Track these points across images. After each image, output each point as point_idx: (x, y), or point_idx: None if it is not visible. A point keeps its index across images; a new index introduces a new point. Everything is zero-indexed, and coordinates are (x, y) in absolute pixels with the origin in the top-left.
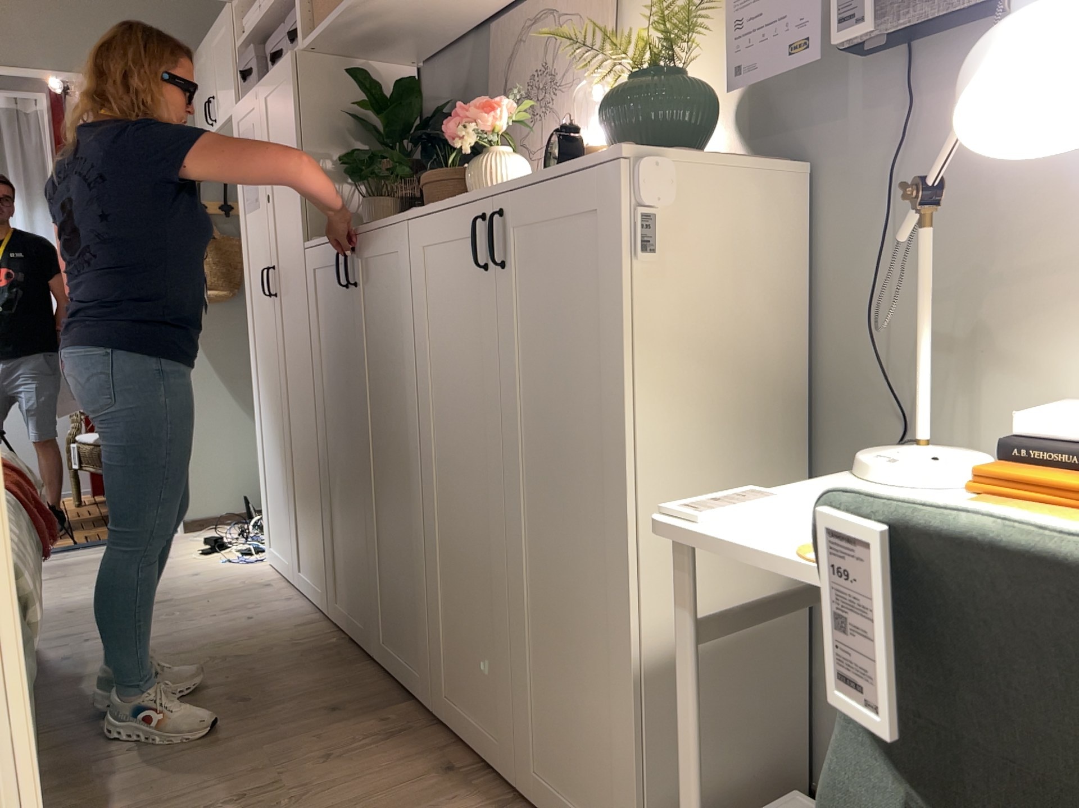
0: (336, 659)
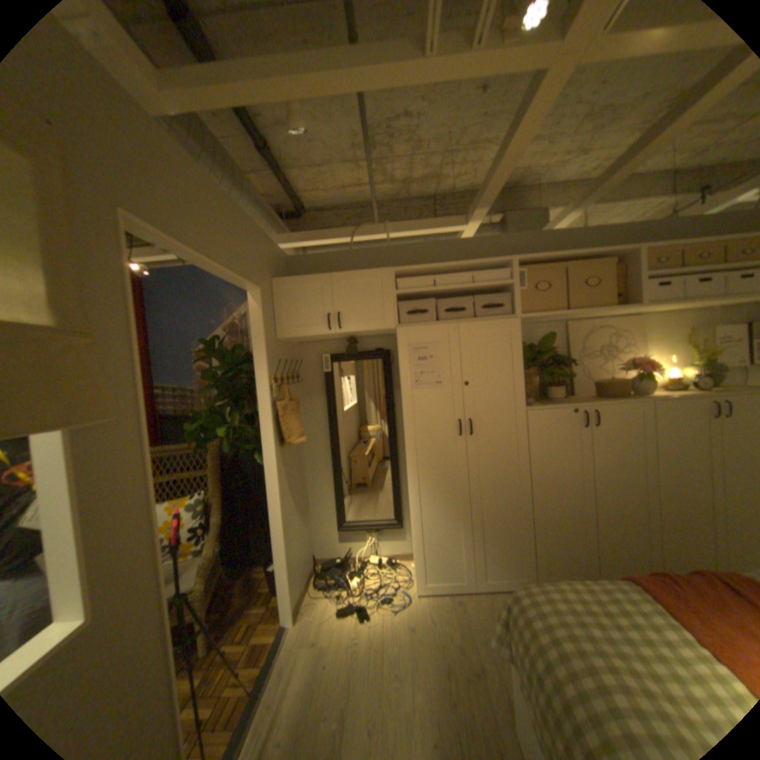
0: None
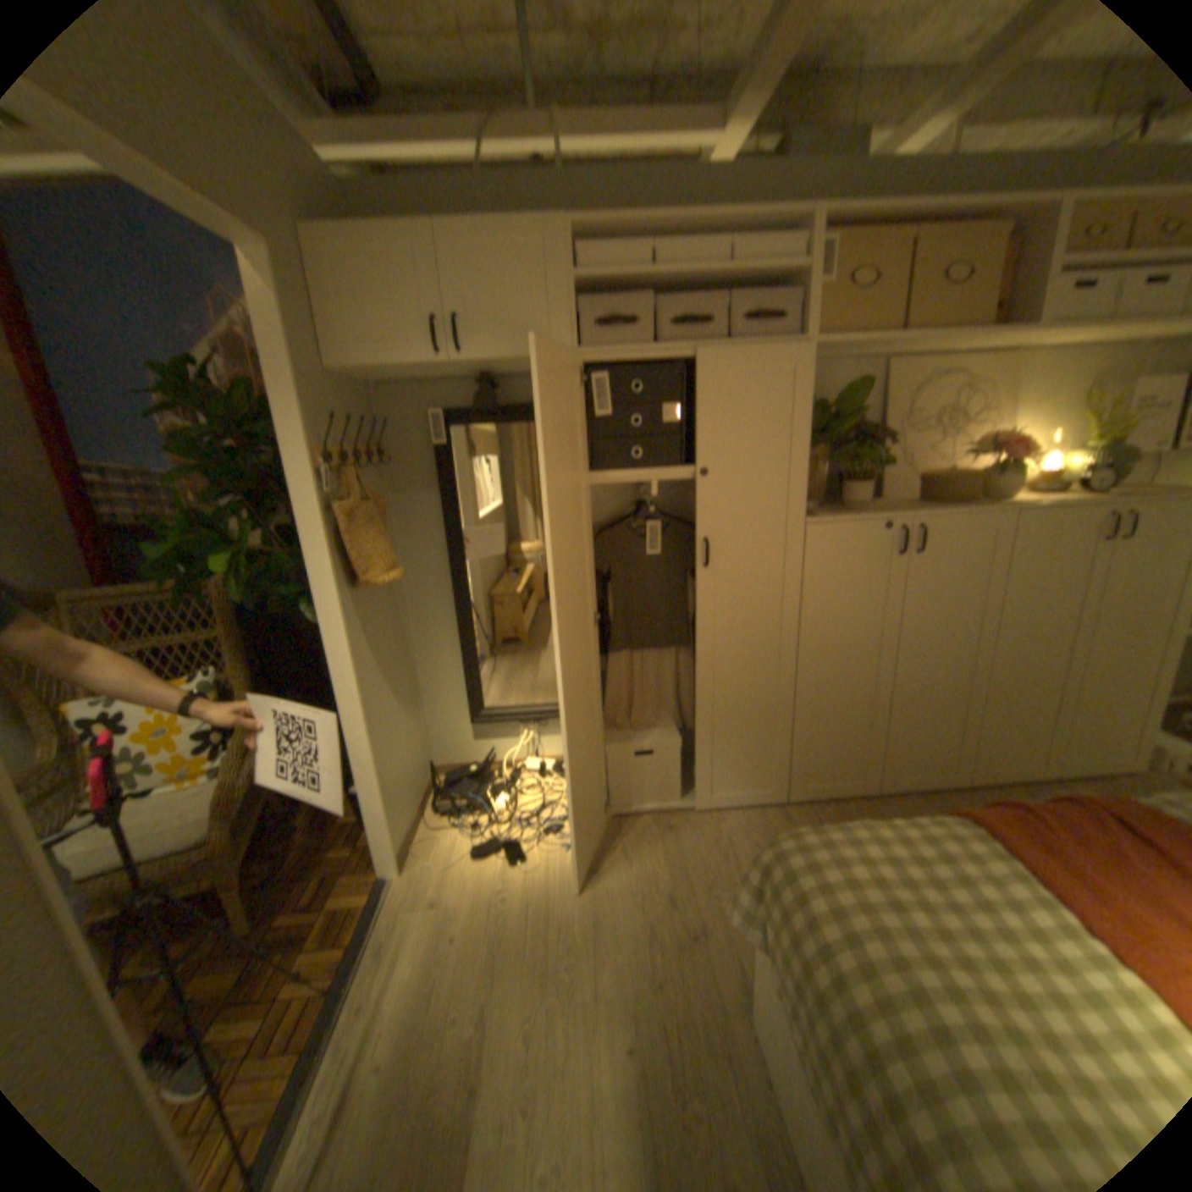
0: (865, 812)
